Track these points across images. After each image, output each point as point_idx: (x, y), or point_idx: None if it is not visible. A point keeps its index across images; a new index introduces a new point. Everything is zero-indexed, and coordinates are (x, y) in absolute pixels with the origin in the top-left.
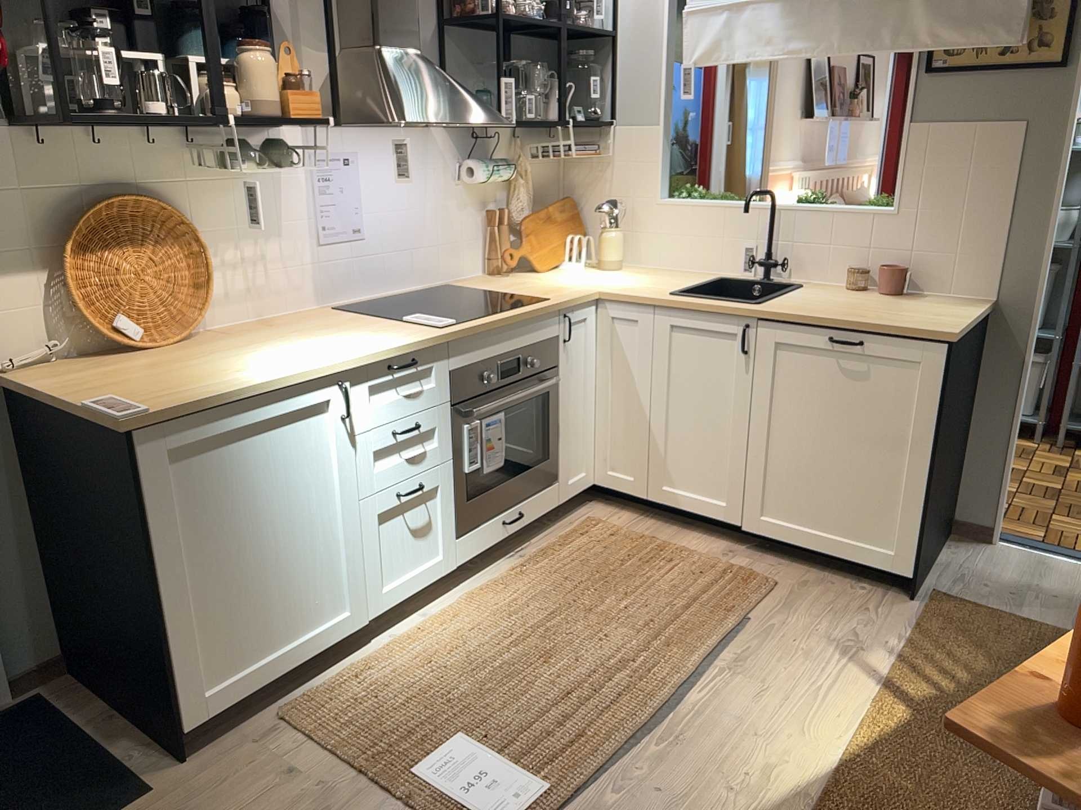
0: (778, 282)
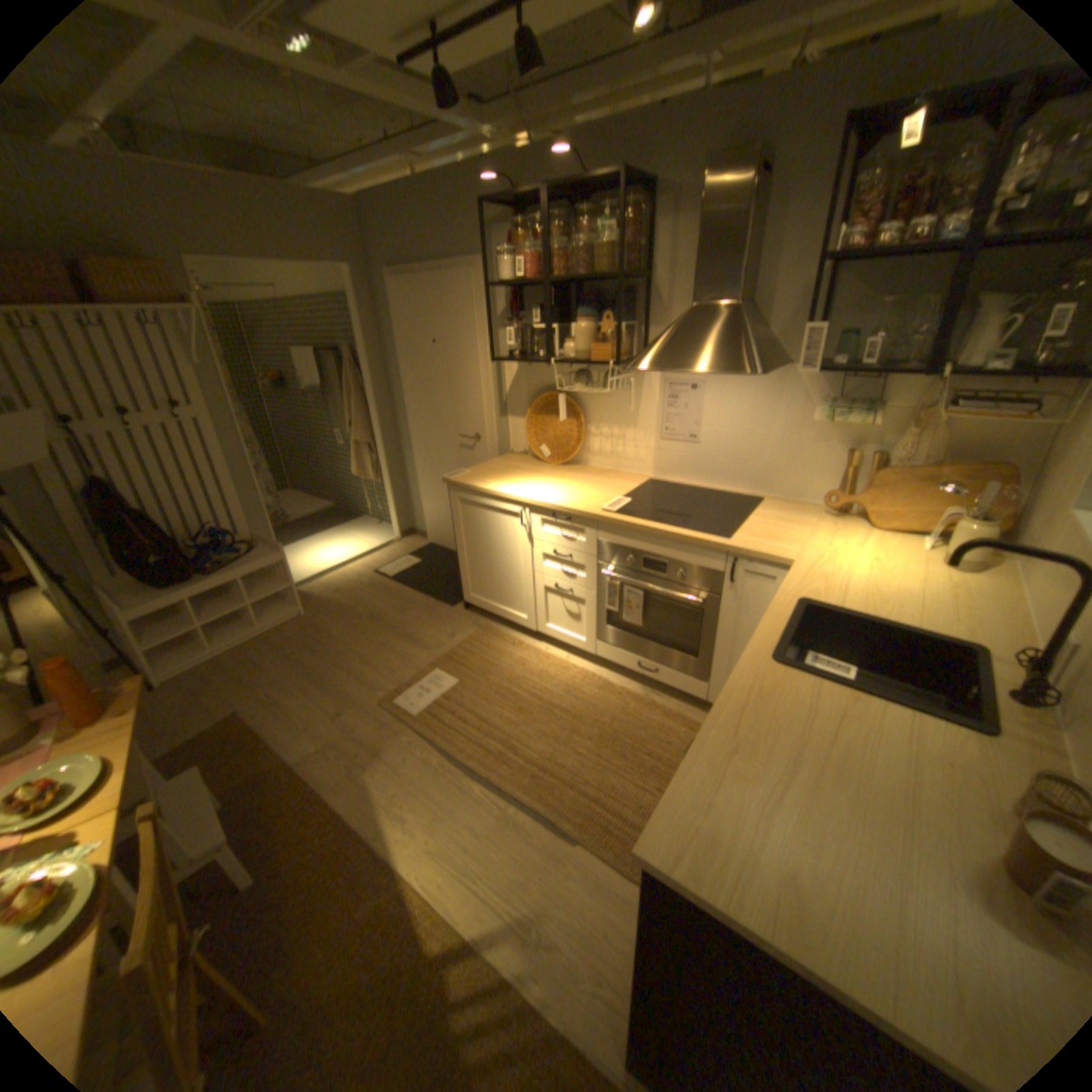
0: (989, 706)
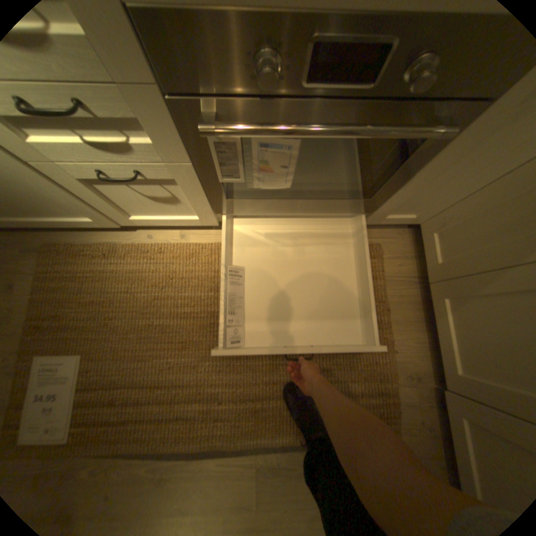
0: None
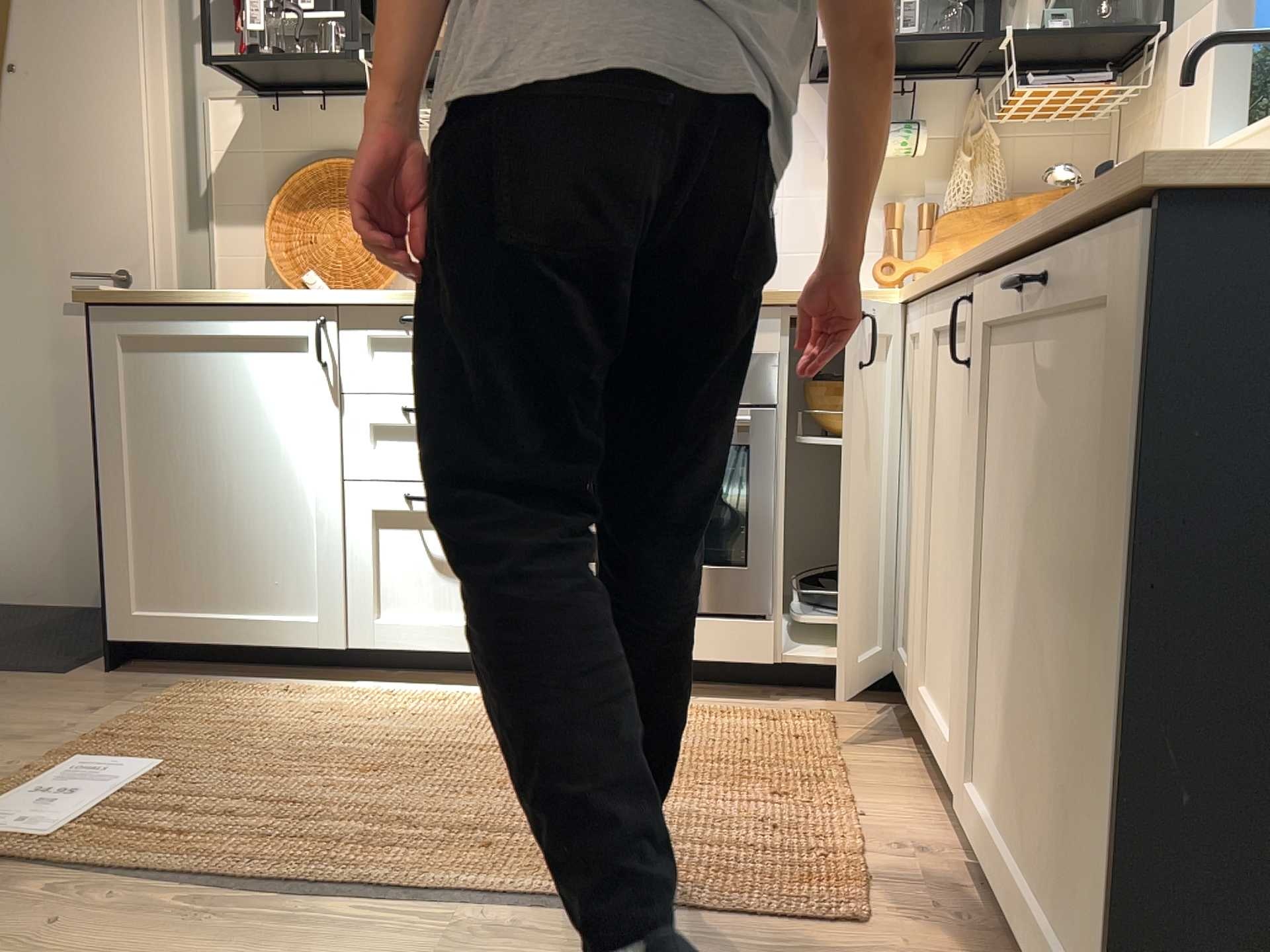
0: None
